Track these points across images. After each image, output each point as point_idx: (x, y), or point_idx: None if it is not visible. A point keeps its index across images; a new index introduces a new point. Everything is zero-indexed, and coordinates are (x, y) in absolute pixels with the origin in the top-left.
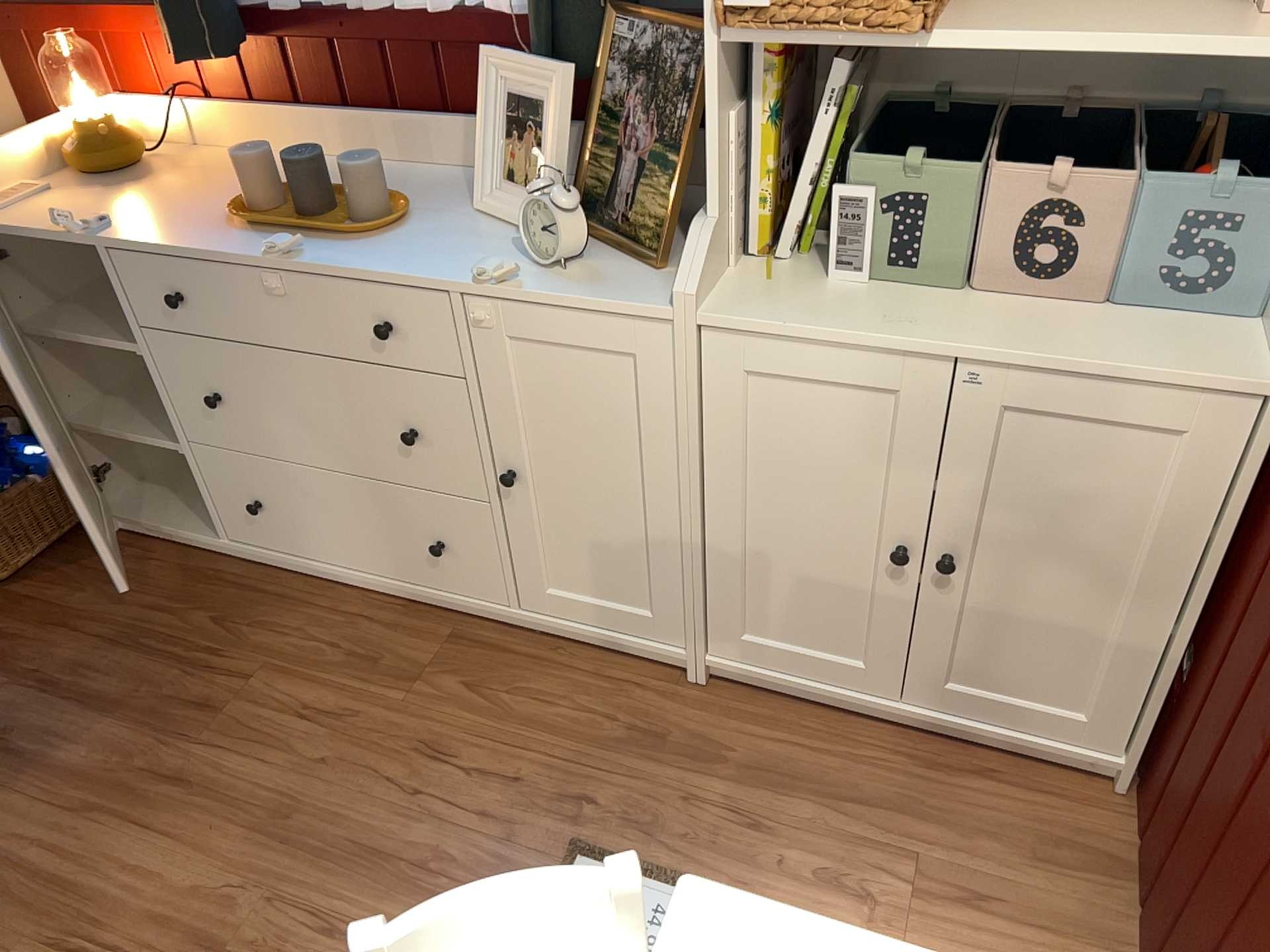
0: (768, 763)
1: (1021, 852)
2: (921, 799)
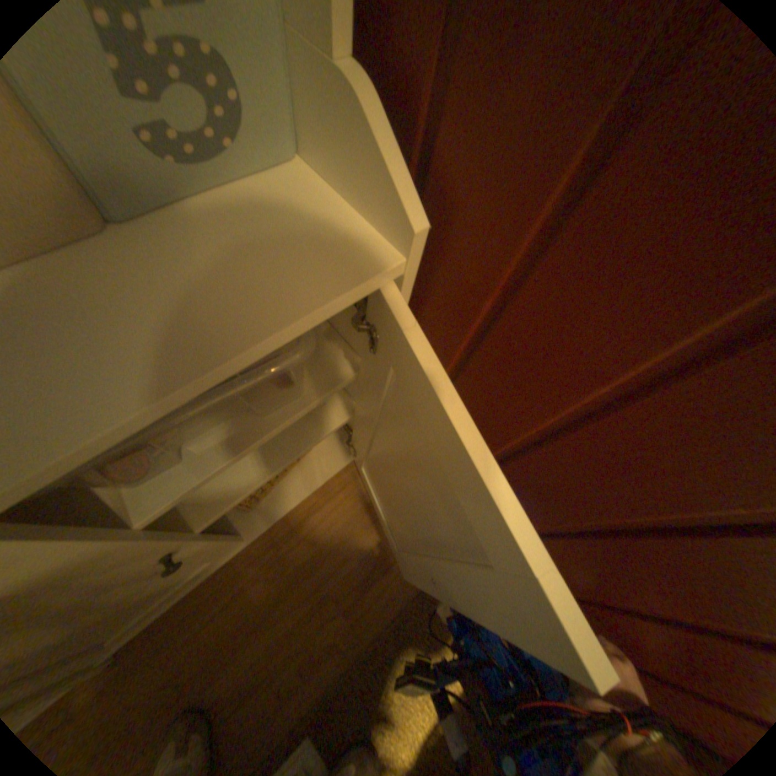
0: (217, 654)
1: (367, 534)
2: (308, 564)
